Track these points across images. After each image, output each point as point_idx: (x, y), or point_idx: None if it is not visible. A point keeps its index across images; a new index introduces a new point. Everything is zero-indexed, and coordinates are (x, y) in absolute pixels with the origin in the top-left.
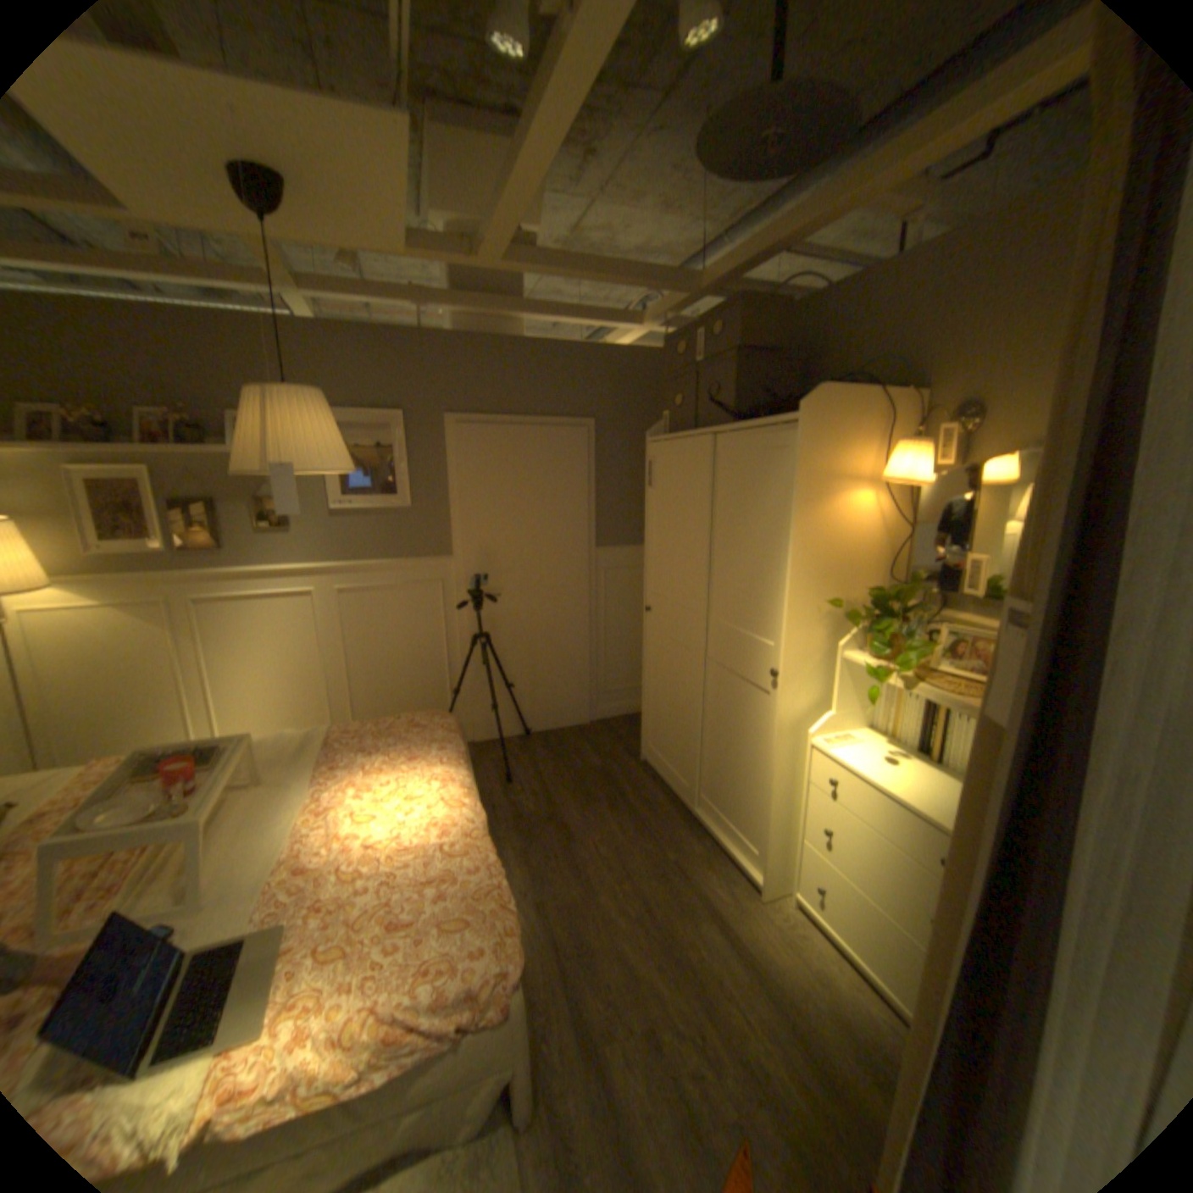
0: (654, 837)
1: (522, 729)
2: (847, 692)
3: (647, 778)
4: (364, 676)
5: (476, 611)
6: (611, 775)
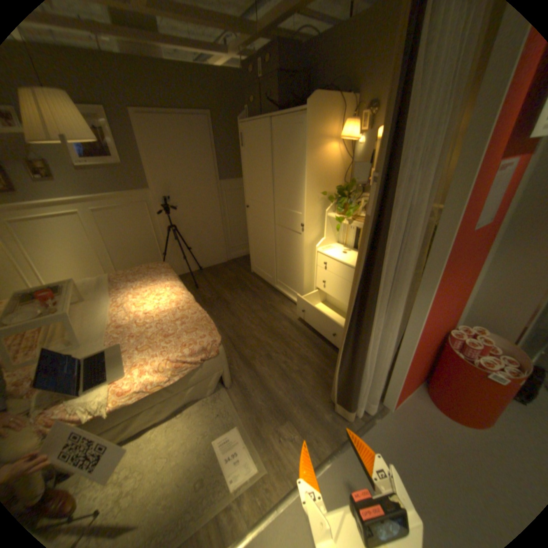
0: (261, 298)
1: (198, 267)
2: (329, 230)
3: (255, 278)
4: (117, 252)
5: (166, 216)
6: (240, 279)
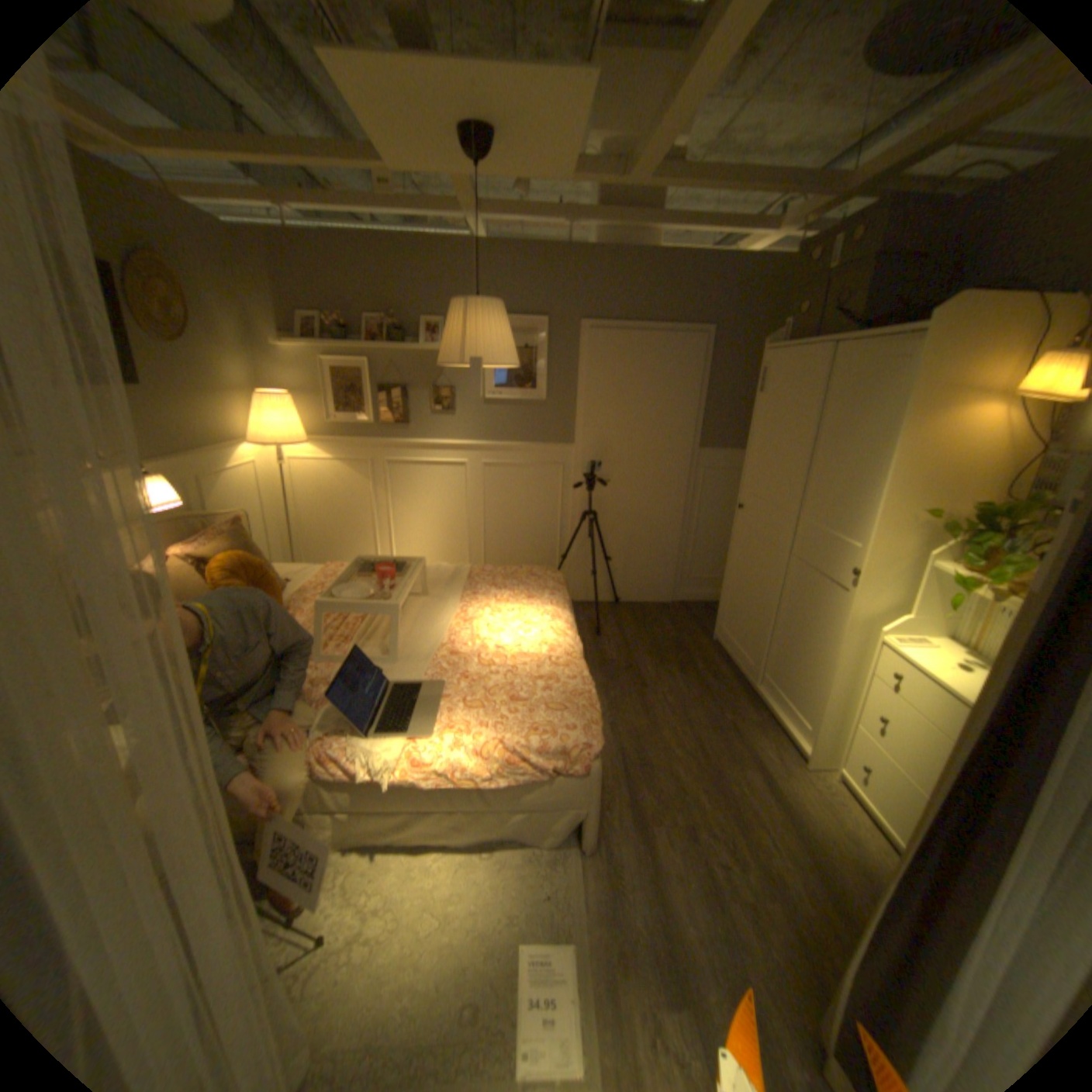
0: (716, 699)
1: (612, 597)
2: (933, 602)
3: (717, 654)
4: (496, 534)
5: (587, 493)
6: (684, 646)
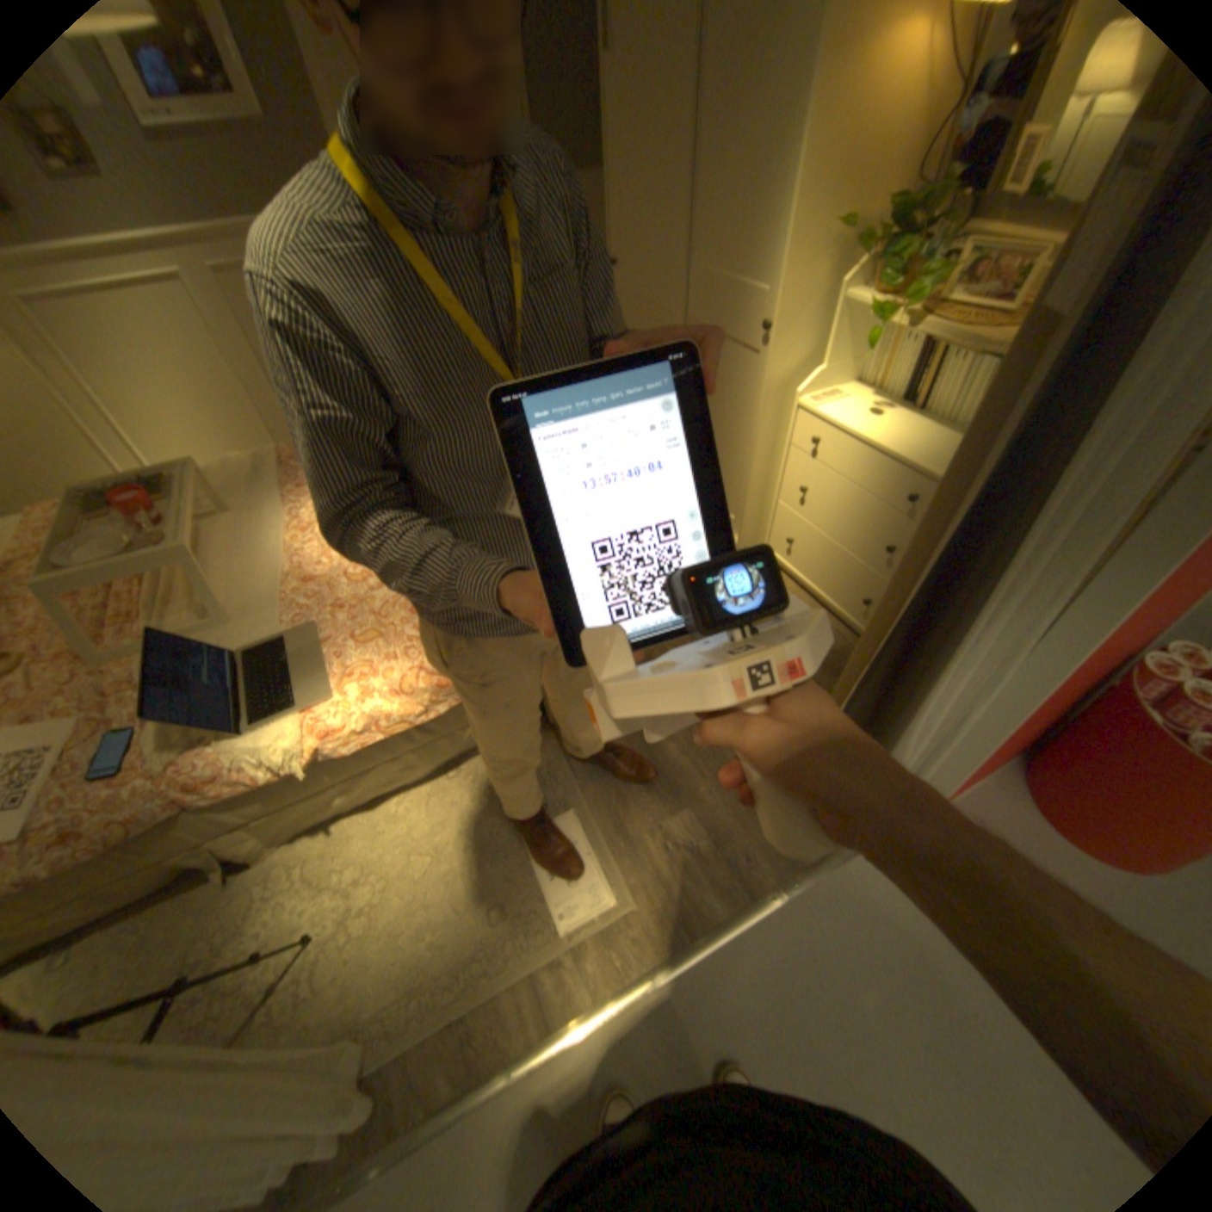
0: None
1: None
2: (840, 342)
3: None
4: None
5: None
6: None
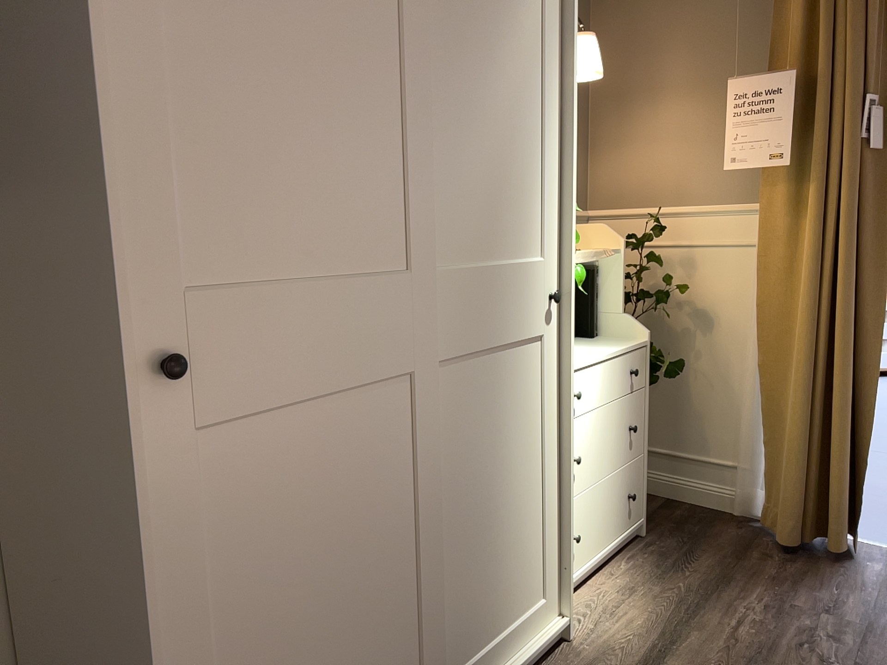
0: None
1: None
2: None
3: None
4: None
5: None
6: None
